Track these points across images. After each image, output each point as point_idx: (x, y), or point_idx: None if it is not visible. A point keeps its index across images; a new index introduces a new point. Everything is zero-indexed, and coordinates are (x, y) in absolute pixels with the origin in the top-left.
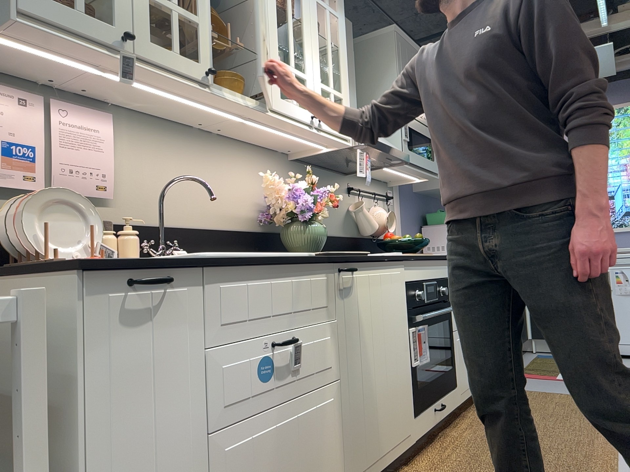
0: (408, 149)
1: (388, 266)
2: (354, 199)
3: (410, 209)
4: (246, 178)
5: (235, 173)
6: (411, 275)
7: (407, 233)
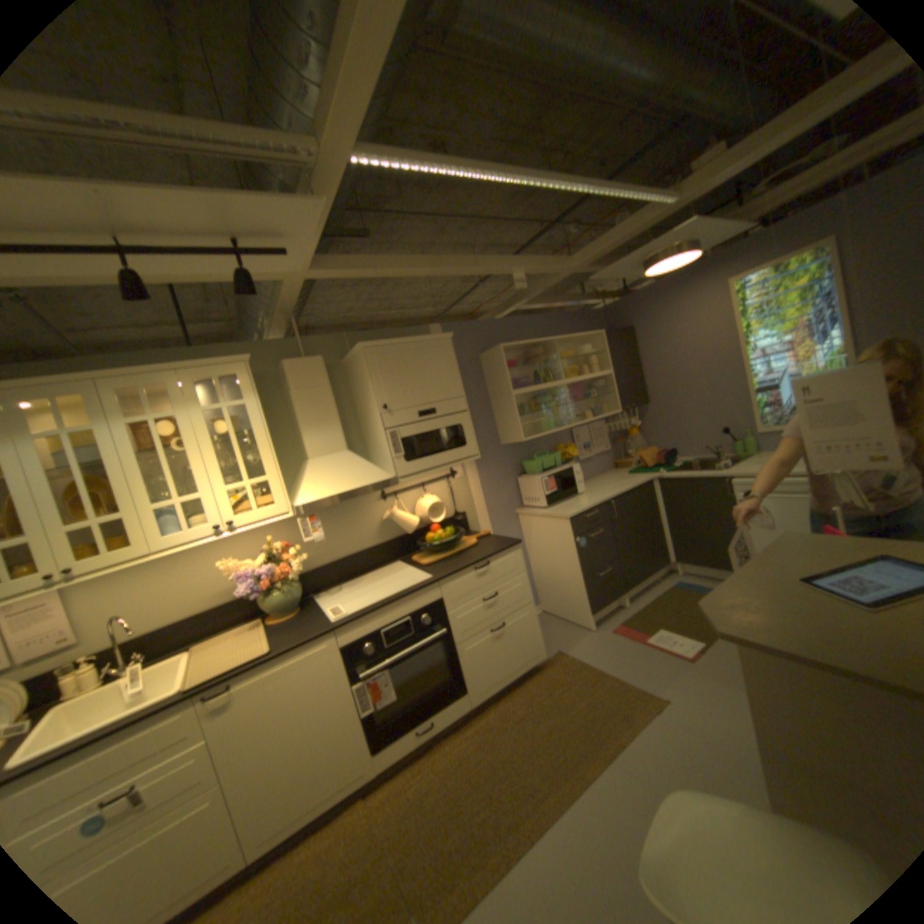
0: (404, 464)
1: (298, 652)
2: (392, 501)
3: (495, 467)
4: (228, 555)
5: (213, 558)
6: (352, 637)
7: (490, 494)
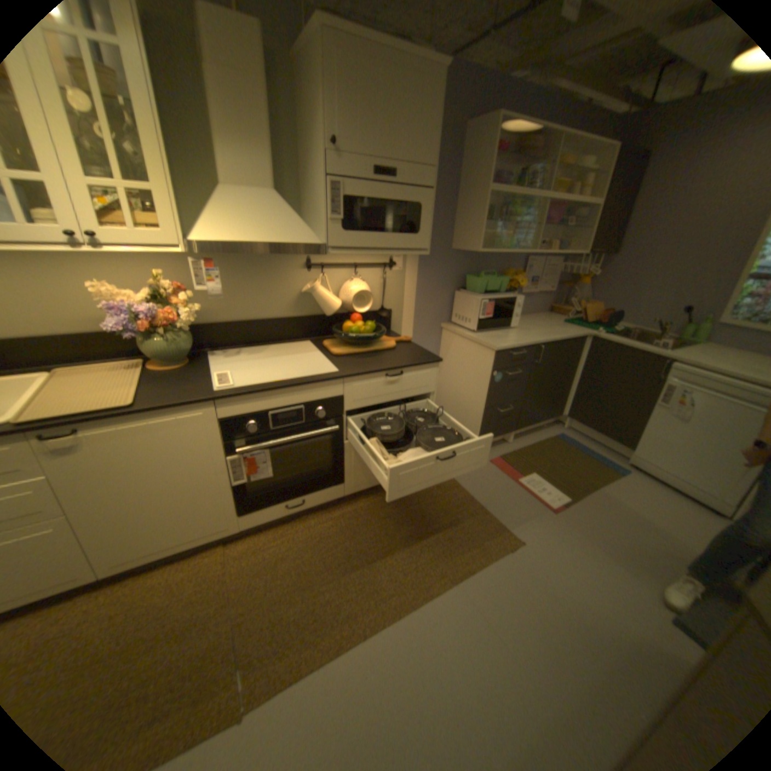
0: (339, 231)
1: (168, 412)
2: (316, 273)
3: (437, 271)
4: (108, 277)
5: (88, 275)
6: (235, 410)
7: (423, 299)
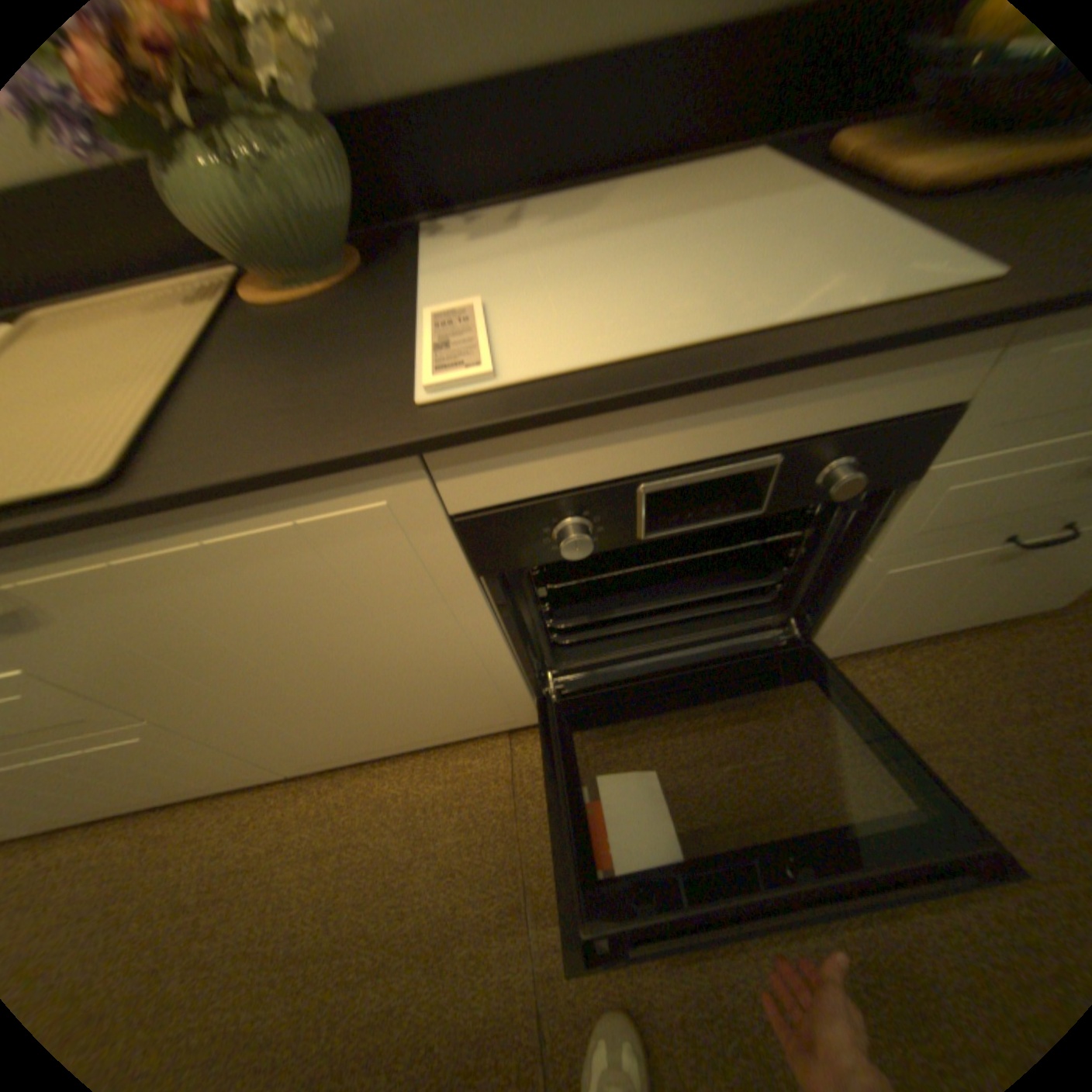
0: None
1: (256, 508)
2: None
3: None
4: None
5: None
6: (507, 487)
7: None
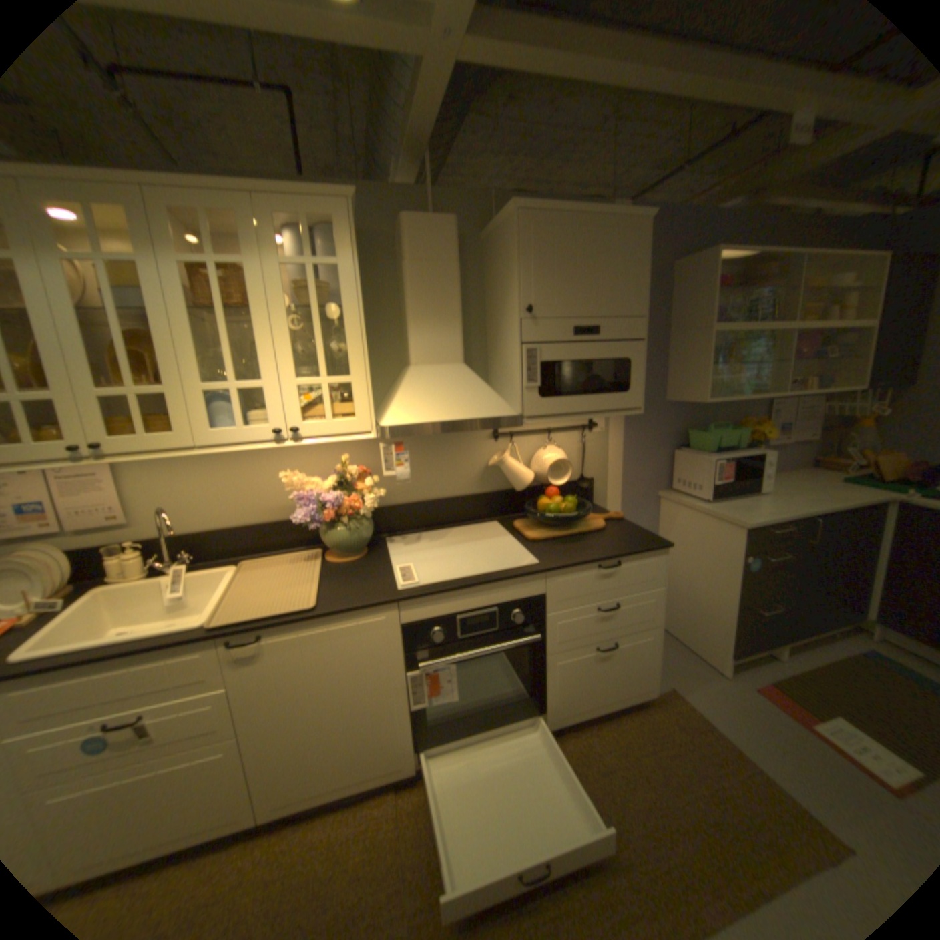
0: (536, 399)
1: (349, 617)
2: (504, 443)
3: (650, 428)
4: (297, 464)
5: (280, 464)
6: (419, 614)
7: (633, 464)
